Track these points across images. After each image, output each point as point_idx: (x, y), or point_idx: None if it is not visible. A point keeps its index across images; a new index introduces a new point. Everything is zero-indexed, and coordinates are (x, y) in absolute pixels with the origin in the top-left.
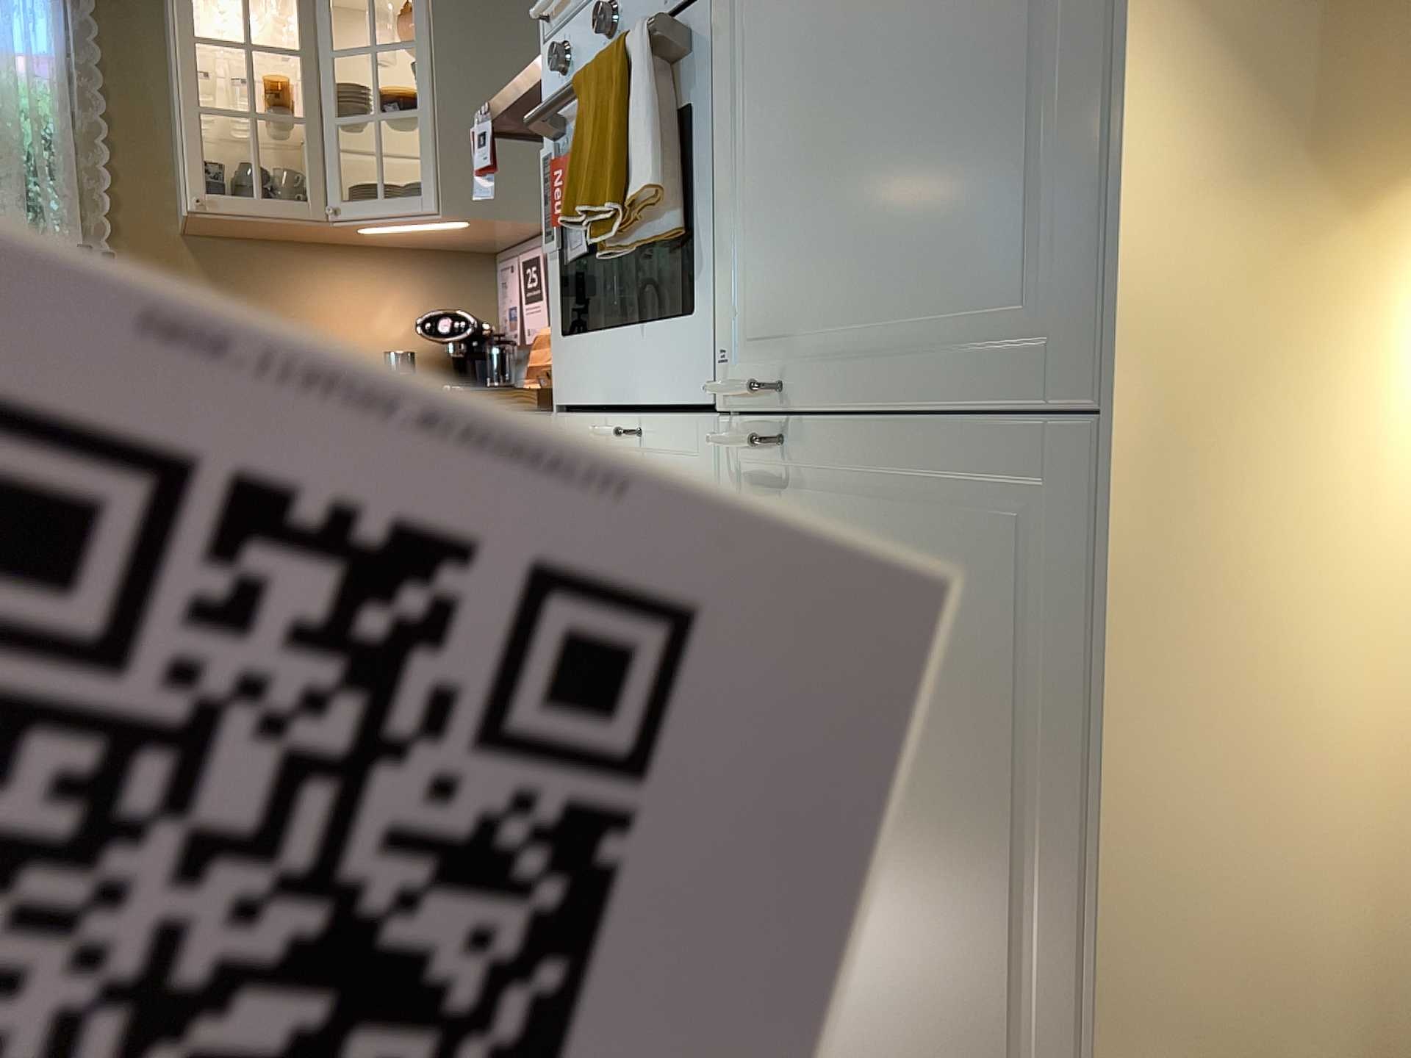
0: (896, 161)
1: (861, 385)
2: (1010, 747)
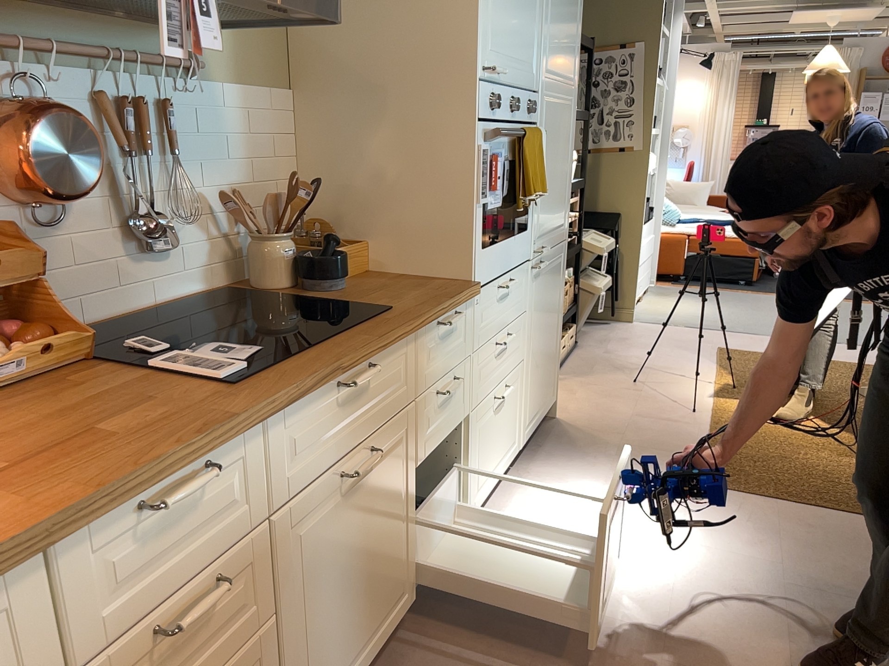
0: (555, 193)
1: (549, 242)
2: (556, 301)
